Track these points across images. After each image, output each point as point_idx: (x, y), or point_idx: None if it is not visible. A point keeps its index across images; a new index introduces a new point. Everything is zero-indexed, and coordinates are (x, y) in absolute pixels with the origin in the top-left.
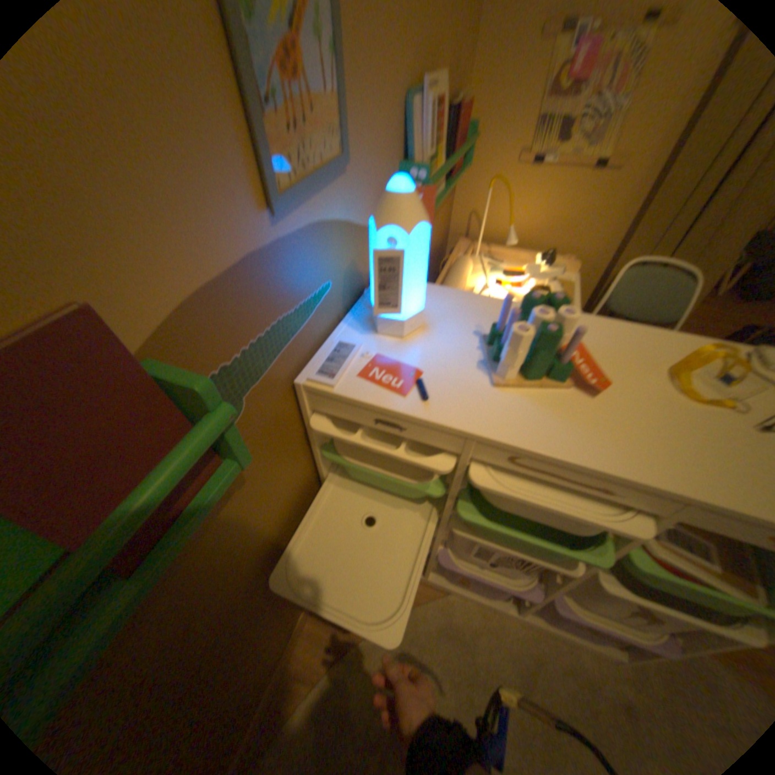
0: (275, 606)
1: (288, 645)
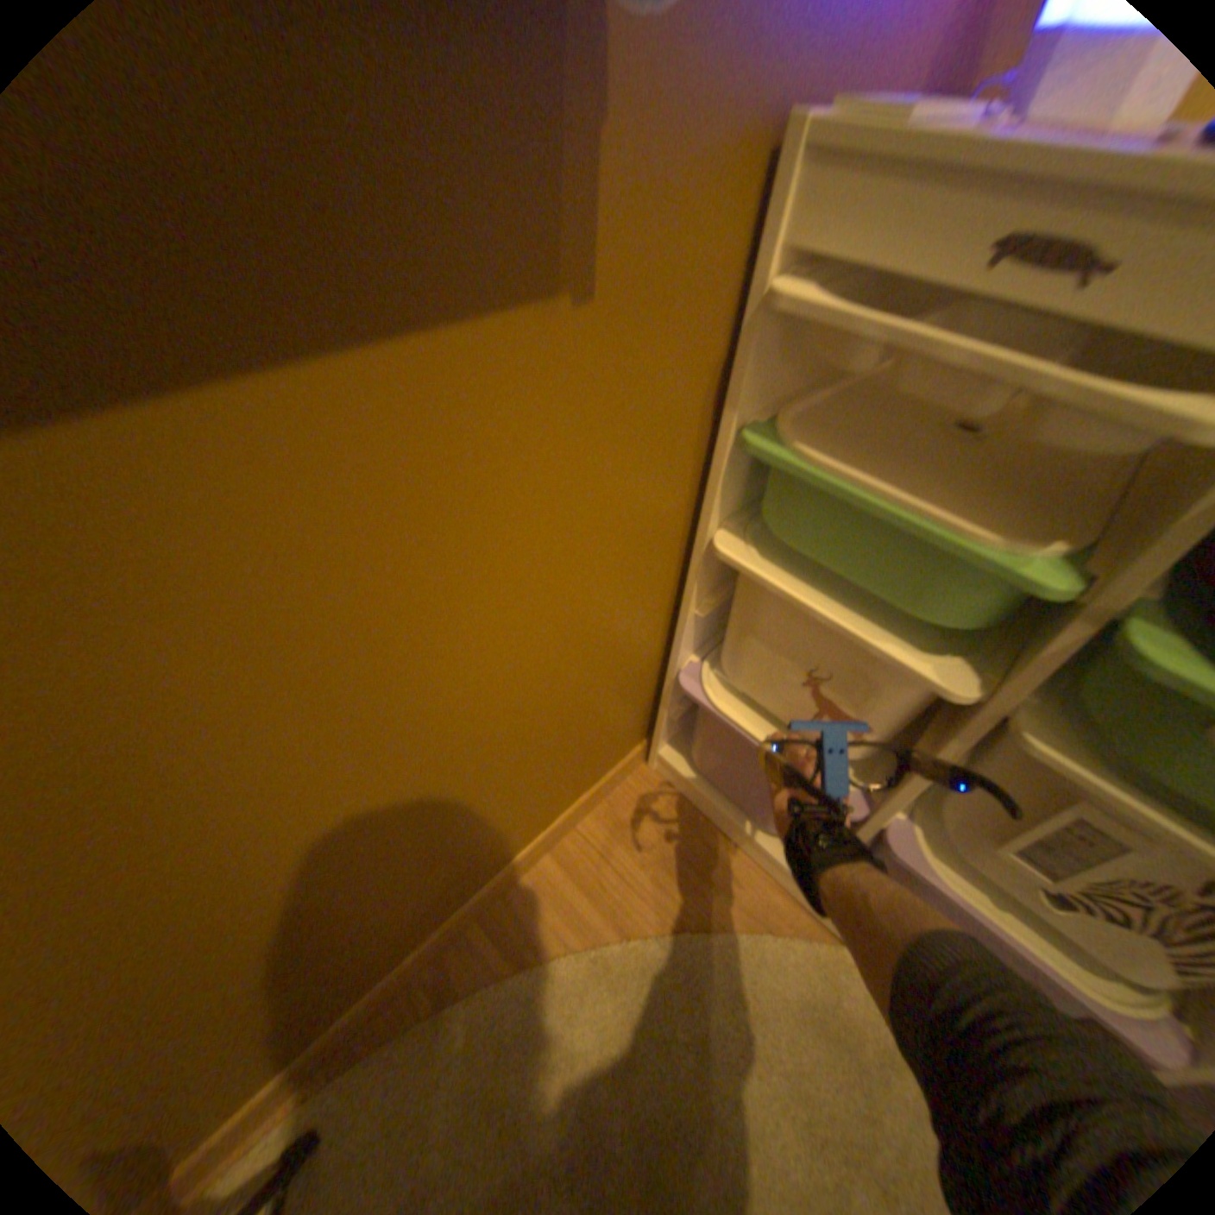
0: (515, 760)
1: (504, 872)
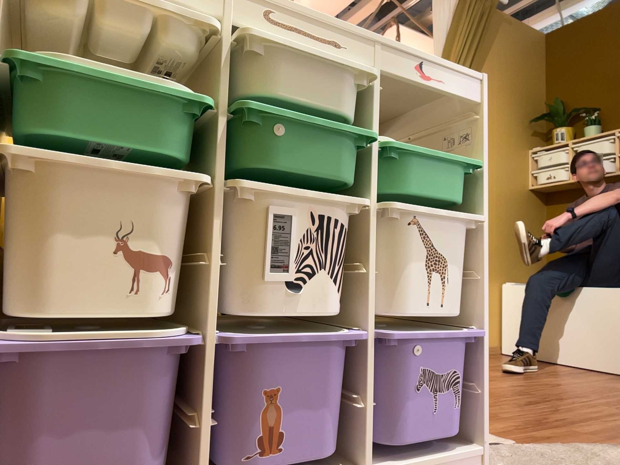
0: None
1: None
